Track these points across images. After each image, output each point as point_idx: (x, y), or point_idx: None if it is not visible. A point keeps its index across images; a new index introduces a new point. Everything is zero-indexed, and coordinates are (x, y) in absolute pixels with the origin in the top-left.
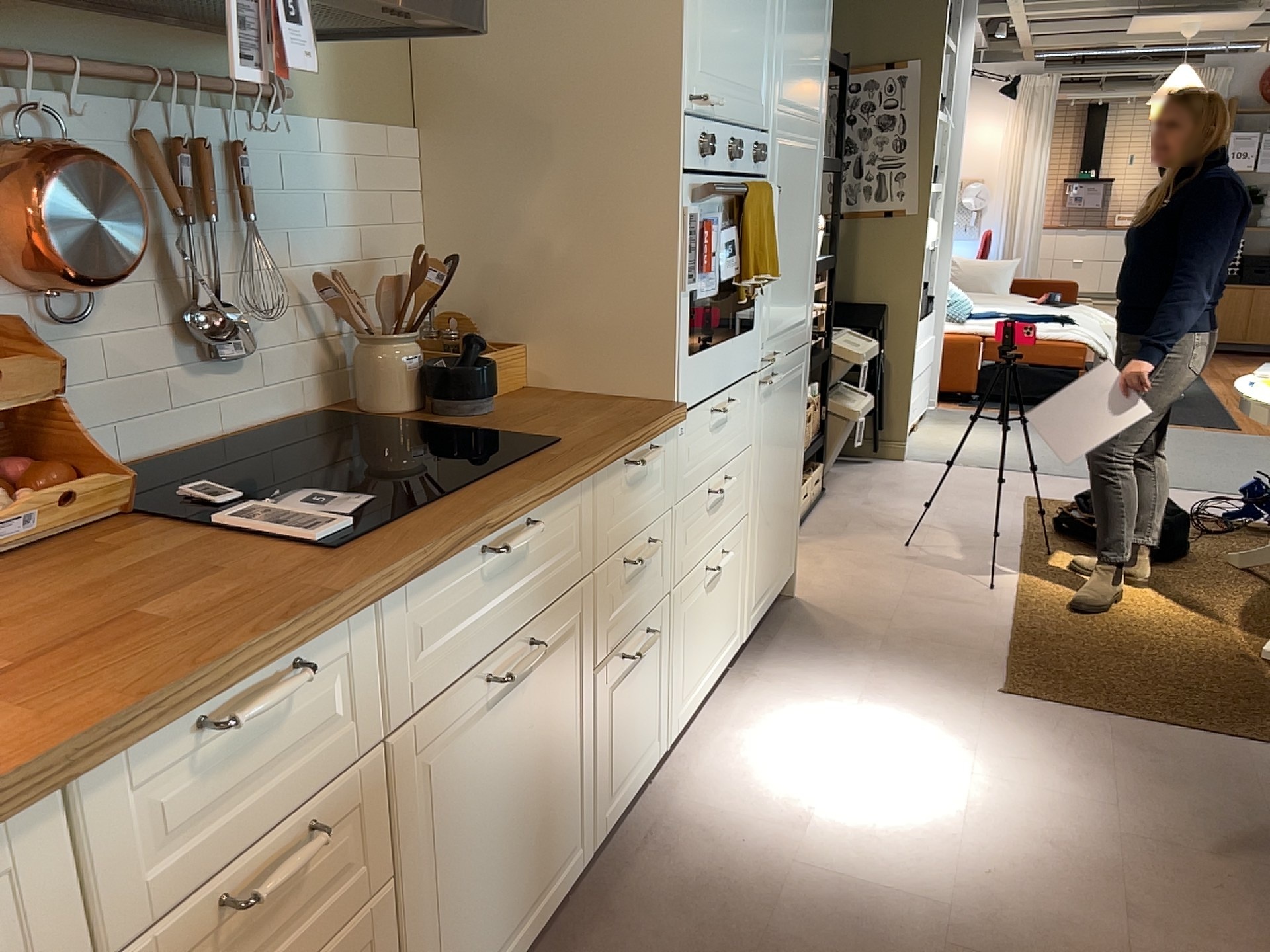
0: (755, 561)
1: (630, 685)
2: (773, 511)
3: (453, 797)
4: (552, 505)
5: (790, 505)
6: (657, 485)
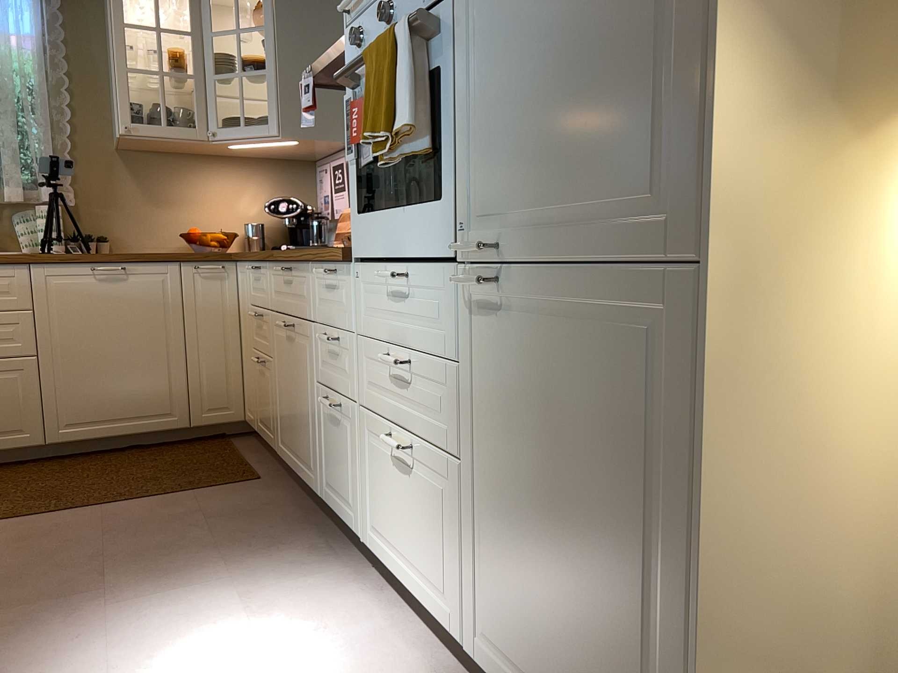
0: (486, 566)
1: (334, 429)
2: (538, 550)
3: (280, 356)
4: (297, 268)
5: (628, 639)
6: (344, 304)
